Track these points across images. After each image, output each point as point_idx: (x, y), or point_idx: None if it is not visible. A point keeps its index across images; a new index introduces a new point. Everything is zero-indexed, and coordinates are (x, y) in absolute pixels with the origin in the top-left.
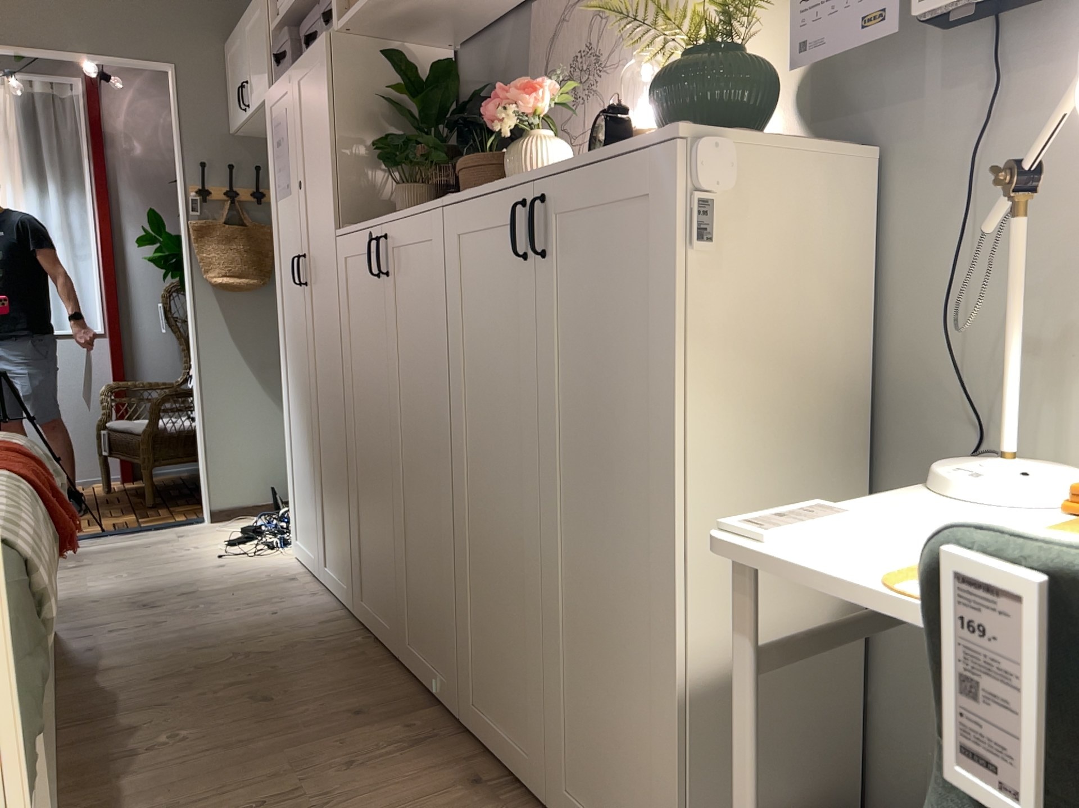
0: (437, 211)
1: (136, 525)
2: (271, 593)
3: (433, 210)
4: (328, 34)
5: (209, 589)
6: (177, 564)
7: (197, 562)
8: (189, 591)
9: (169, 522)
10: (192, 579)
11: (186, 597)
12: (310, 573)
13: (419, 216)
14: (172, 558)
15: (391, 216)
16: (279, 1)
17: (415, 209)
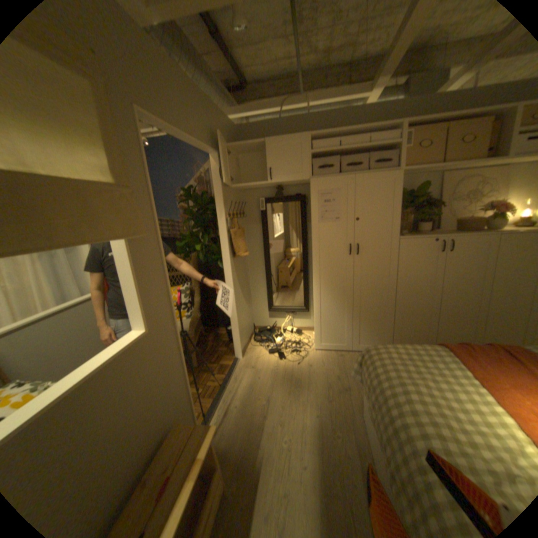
0: (497, 236)
1: (224, 376)
2: (353, 362)
3: (493, 235)
4: (401, 172)
5: (336, 373)
6: (296, 375)
7: (298, 370)
8: (335, 378)
9: (232, 367)
10: (320, 375)
11: (343, 380)
12: (337, 351)
13: (482, 236)
14: (285, 375)
15: (445, 234)
16: (311, 141)
17: (468, 233)
